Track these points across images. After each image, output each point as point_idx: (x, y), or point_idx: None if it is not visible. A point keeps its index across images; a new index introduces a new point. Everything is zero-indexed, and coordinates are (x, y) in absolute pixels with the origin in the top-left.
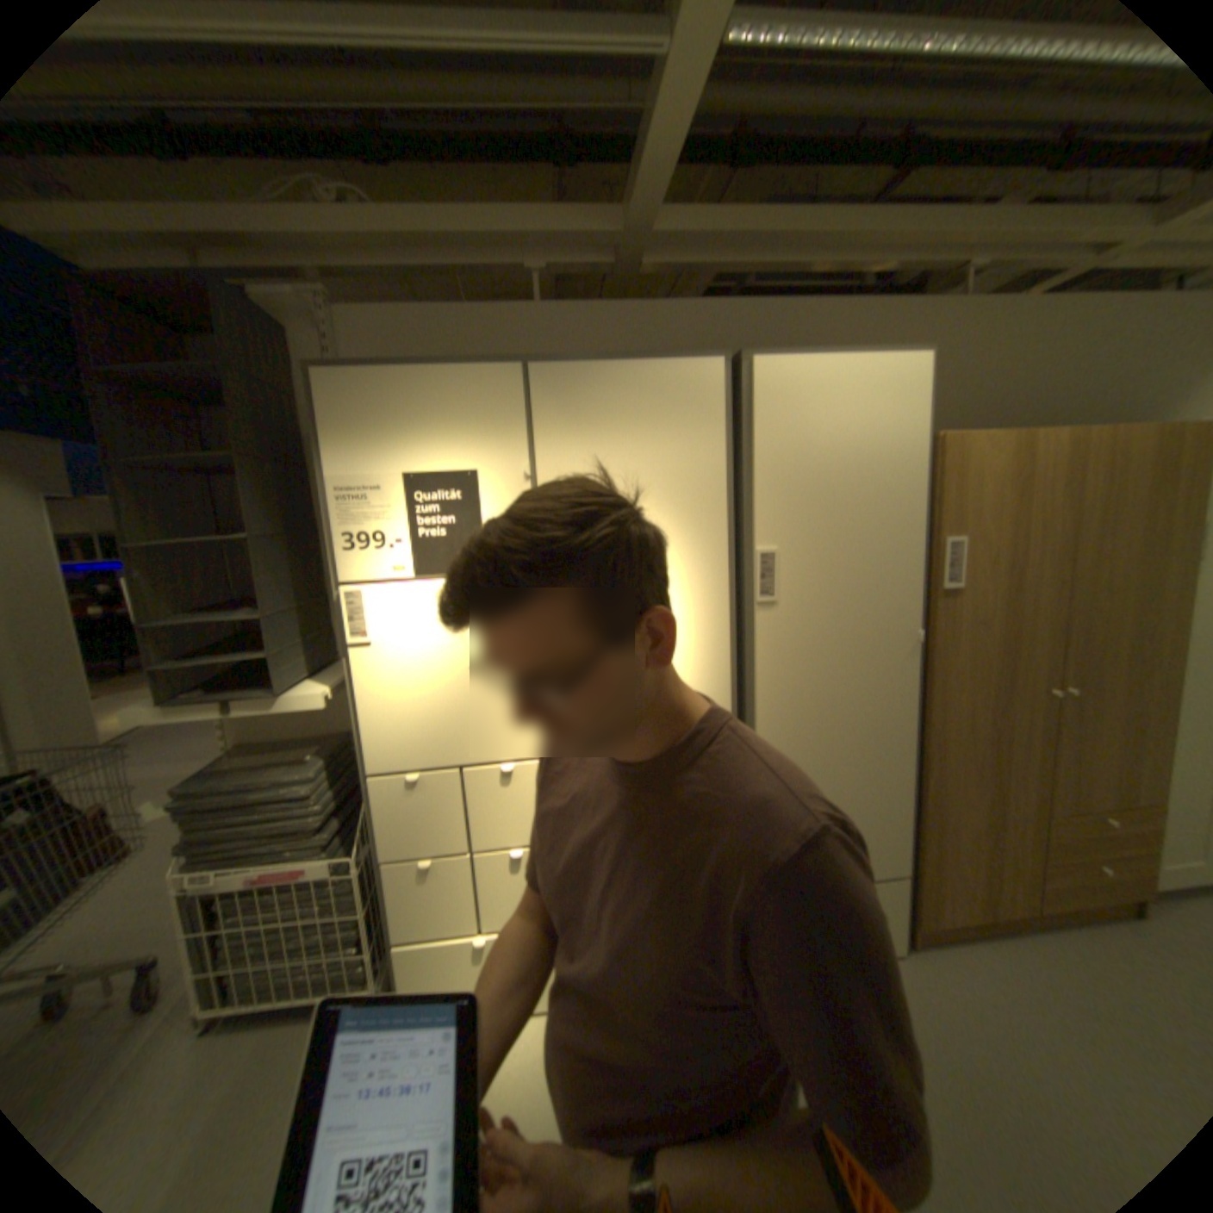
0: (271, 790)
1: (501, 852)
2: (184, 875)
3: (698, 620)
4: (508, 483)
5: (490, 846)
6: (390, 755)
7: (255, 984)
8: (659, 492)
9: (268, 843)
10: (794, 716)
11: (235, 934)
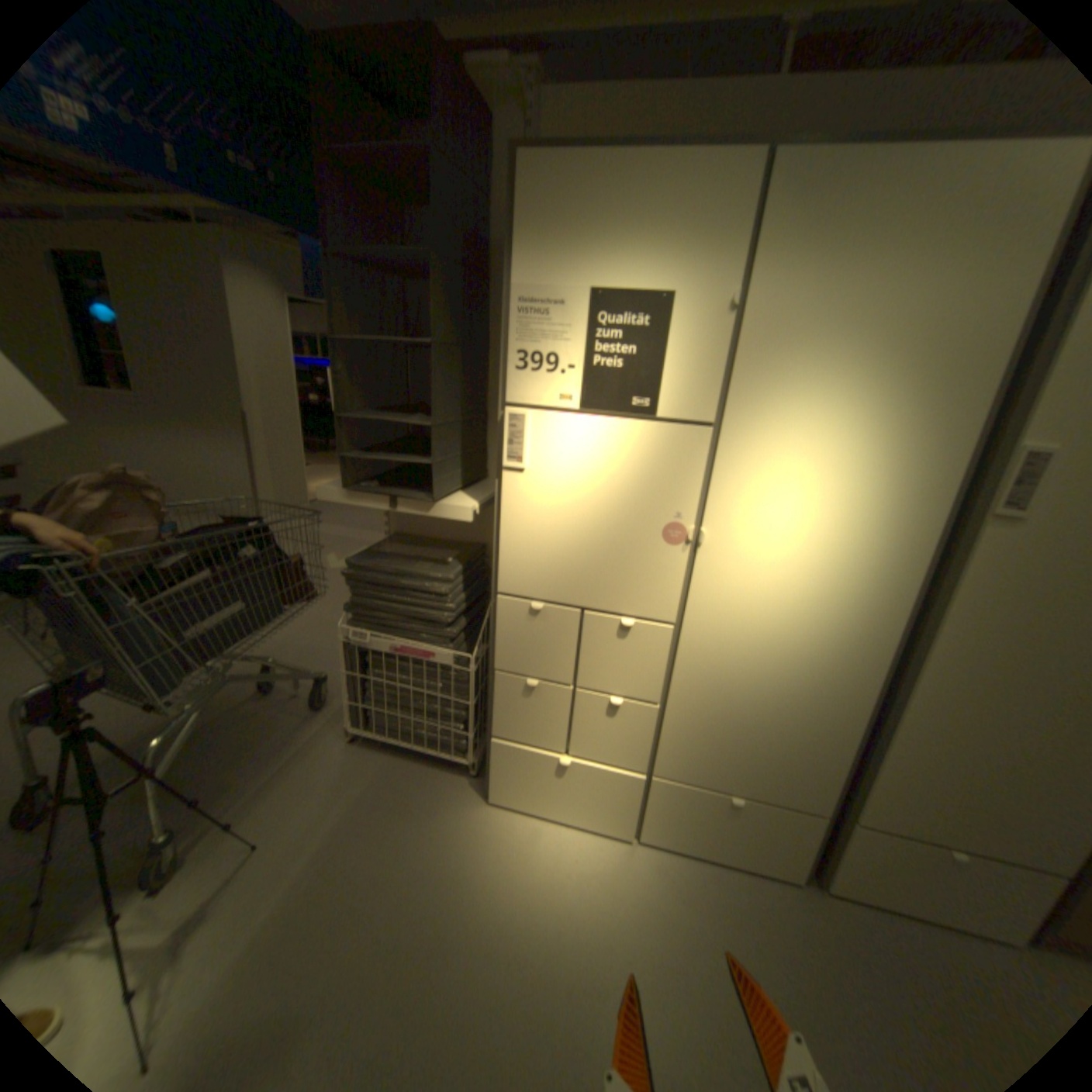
0: (419, 580)
1: (602, 693)
2: (350, 627)
3: (900, 518)
4: (707, 311)
5: (594, 686)
6: (521, 580)
7: (389, 723)
8: (906, 345)
9: (412, 622)
10: (989, 660)
11: (380, 682)
